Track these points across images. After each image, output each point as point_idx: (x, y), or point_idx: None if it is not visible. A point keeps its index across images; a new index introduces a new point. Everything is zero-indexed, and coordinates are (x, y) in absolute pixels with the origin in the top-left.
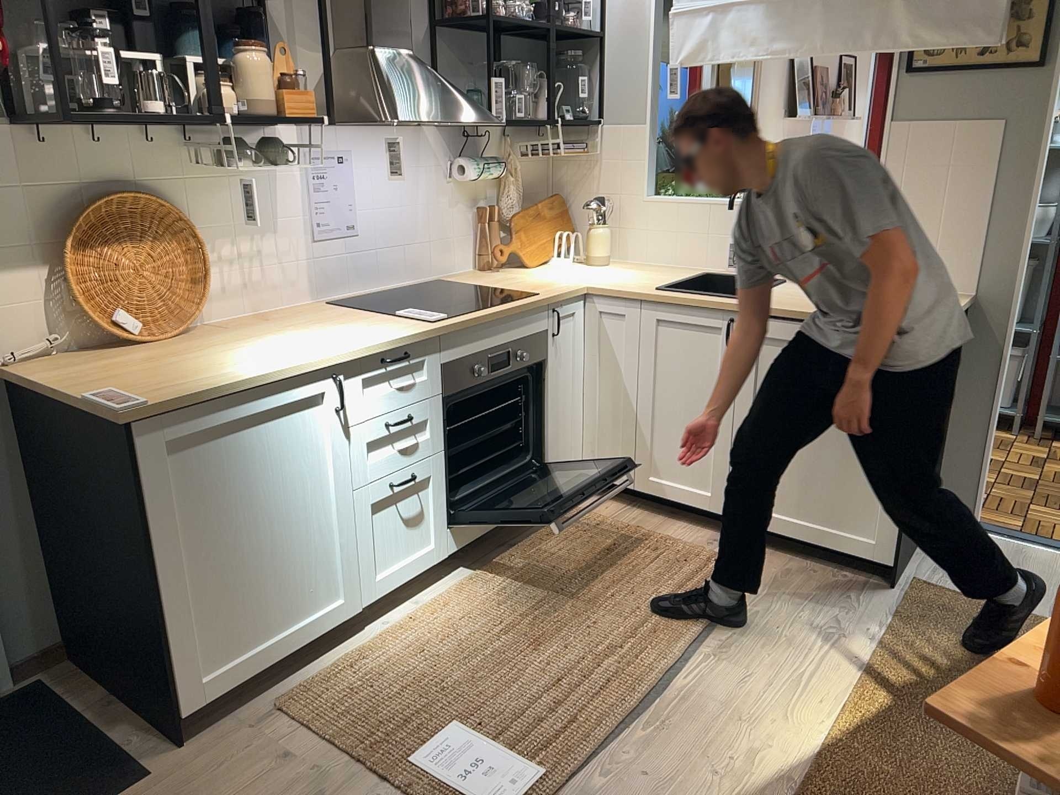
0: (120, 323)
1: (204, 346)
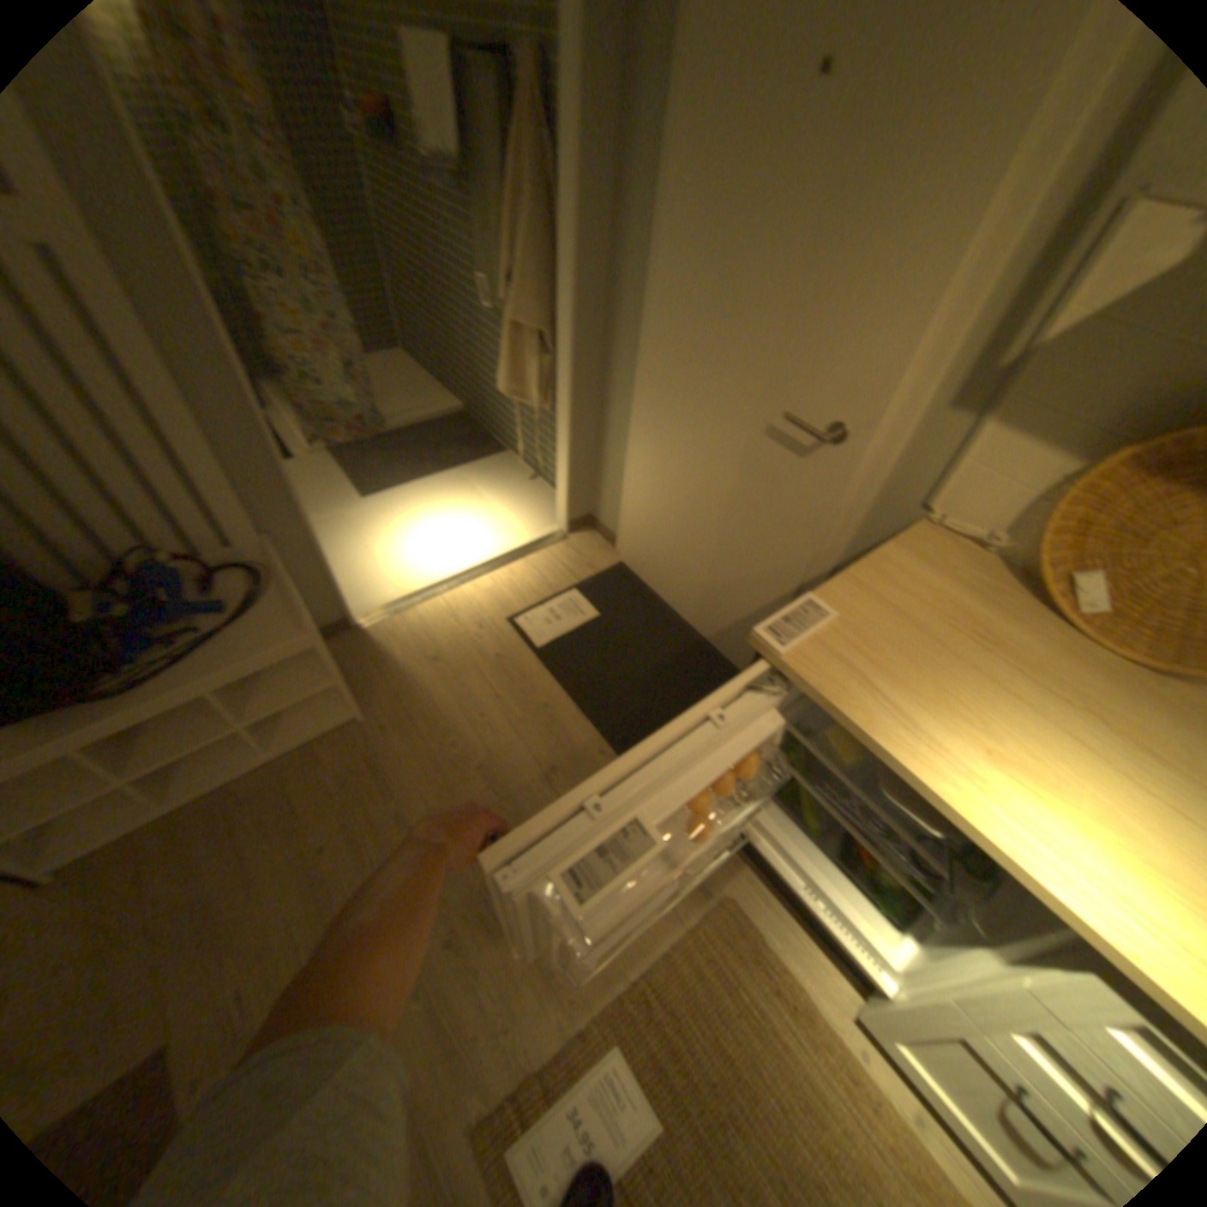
0: (1084, 582)
1: (1105, 701)
